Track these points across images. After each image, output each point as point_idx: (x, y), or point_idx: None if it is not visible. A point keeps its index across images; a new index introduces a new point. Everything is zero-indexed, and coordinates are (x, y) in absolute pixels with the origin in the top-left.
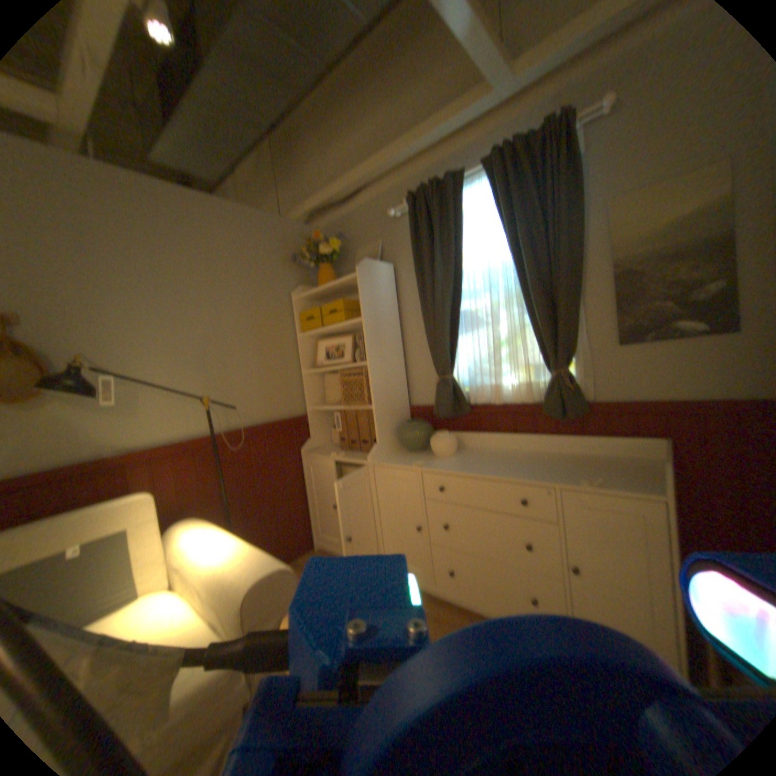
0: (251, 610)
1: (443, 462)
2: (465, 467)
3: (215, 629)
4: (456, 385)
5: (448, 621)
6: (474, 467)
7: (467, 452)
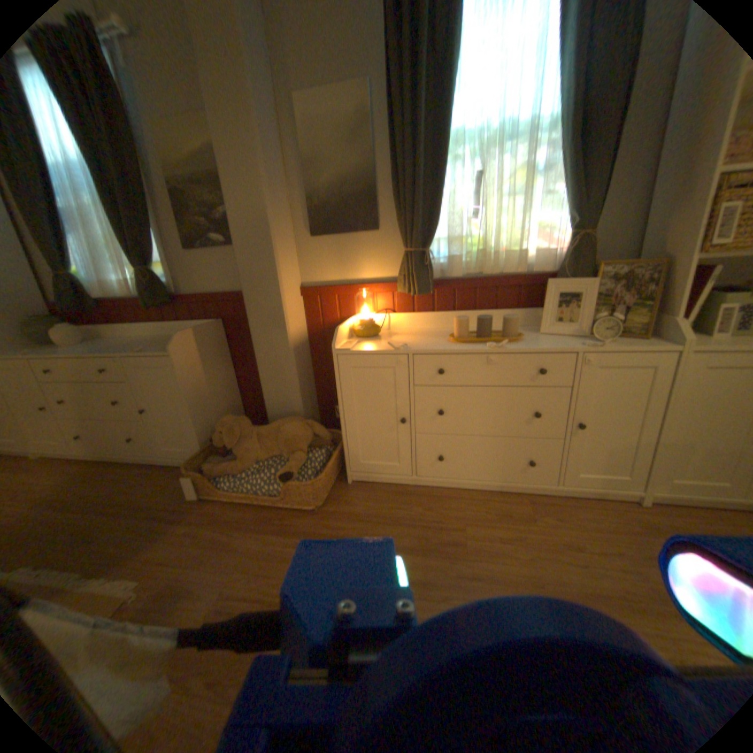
0: None
1: (55, 351)
2: (67, 352)
3: None
4: (73, 283)
5: (75, 473)
6: (73, 352)
7: (93, 342)
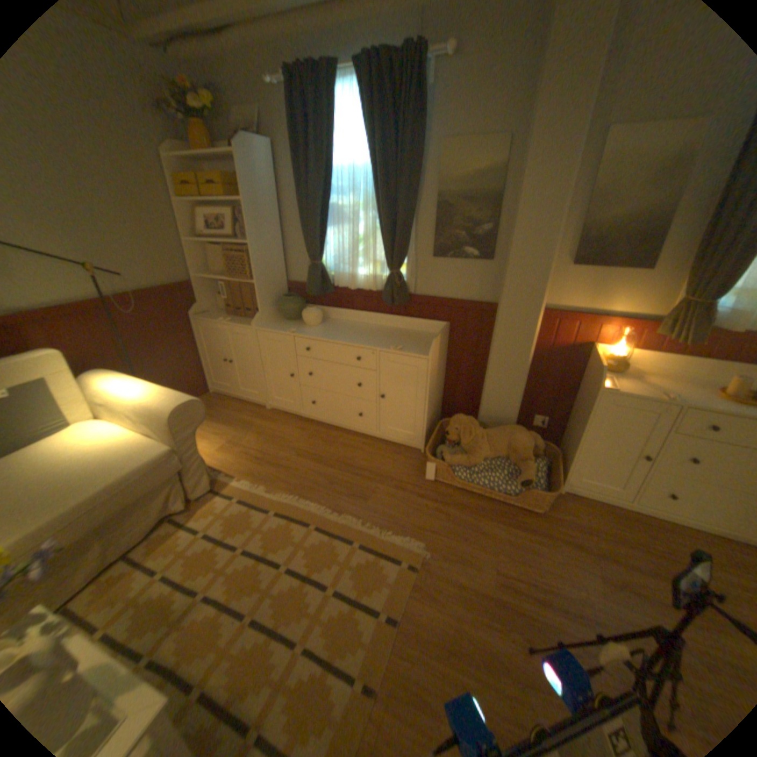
0: (175, 424)
1: (310, 331)
2: (325, 336)
3: (149, 437)
4: (324, 272)
5: (310, 430)
6: (331, 336)
7: (329, 324)
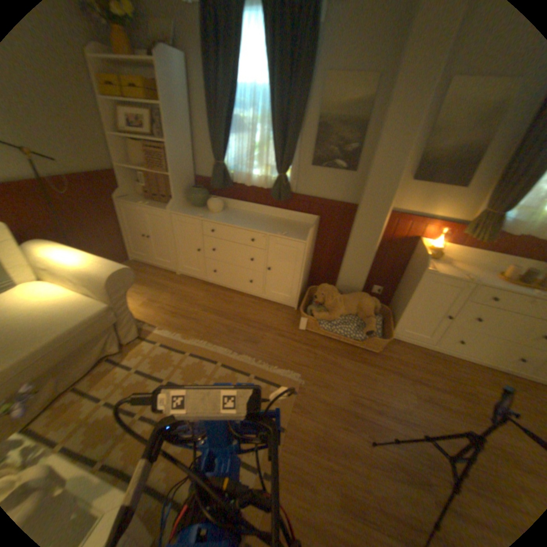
0: (112, 286)
1: (215, 216)
2: (226, 221)
3: (89, 296)
4: (226, 170)
5: (212, 291)
6: (231, 222)
7: (229, 211)
